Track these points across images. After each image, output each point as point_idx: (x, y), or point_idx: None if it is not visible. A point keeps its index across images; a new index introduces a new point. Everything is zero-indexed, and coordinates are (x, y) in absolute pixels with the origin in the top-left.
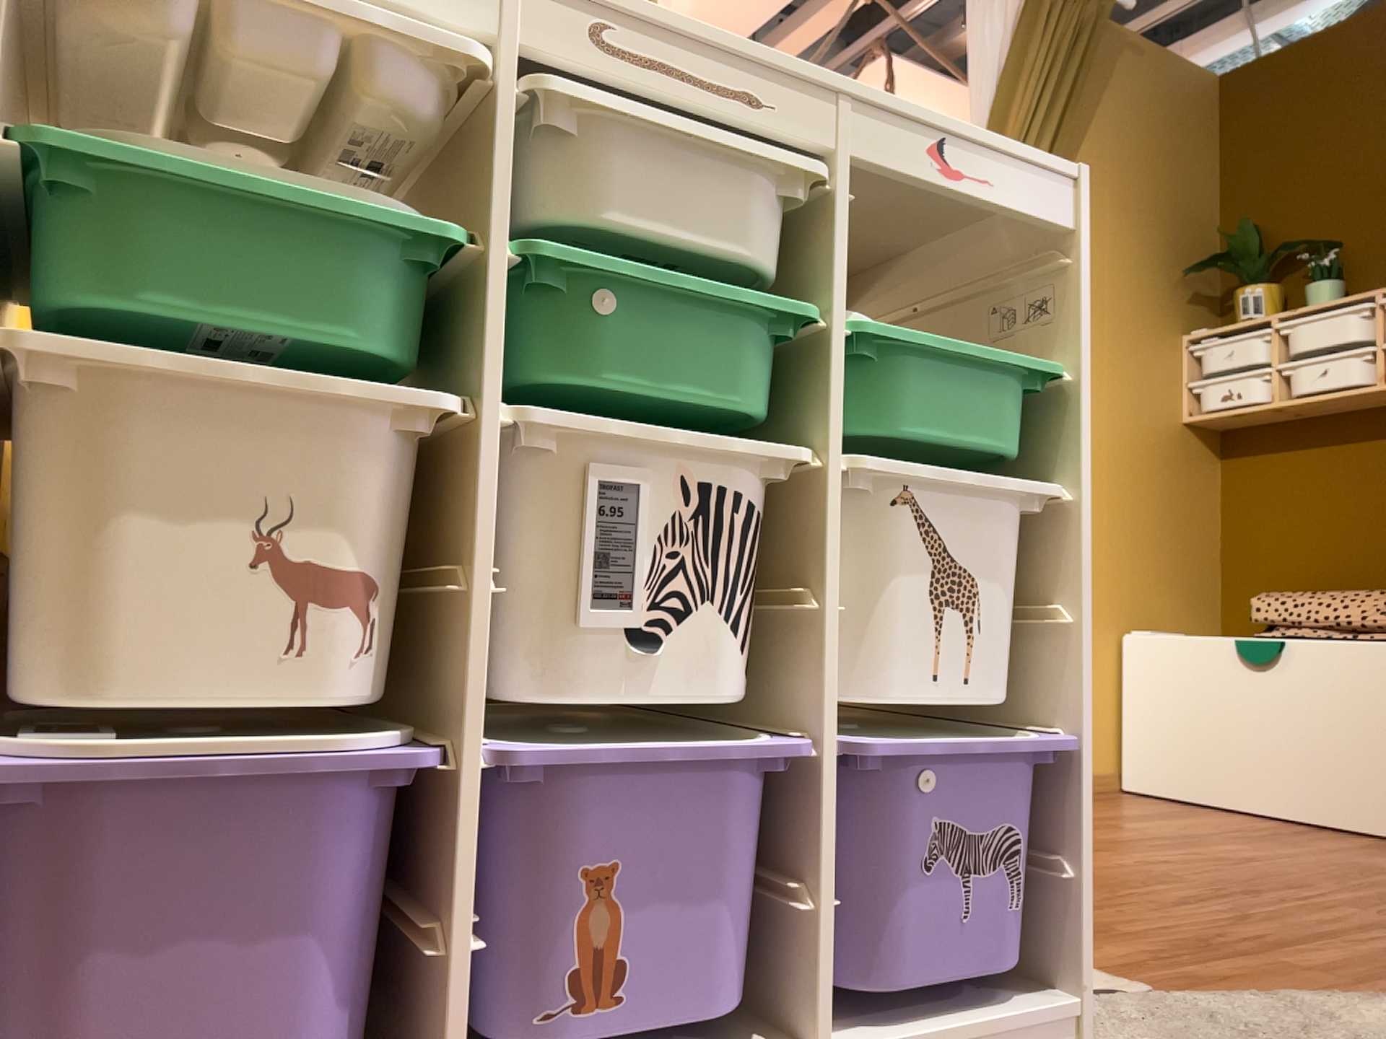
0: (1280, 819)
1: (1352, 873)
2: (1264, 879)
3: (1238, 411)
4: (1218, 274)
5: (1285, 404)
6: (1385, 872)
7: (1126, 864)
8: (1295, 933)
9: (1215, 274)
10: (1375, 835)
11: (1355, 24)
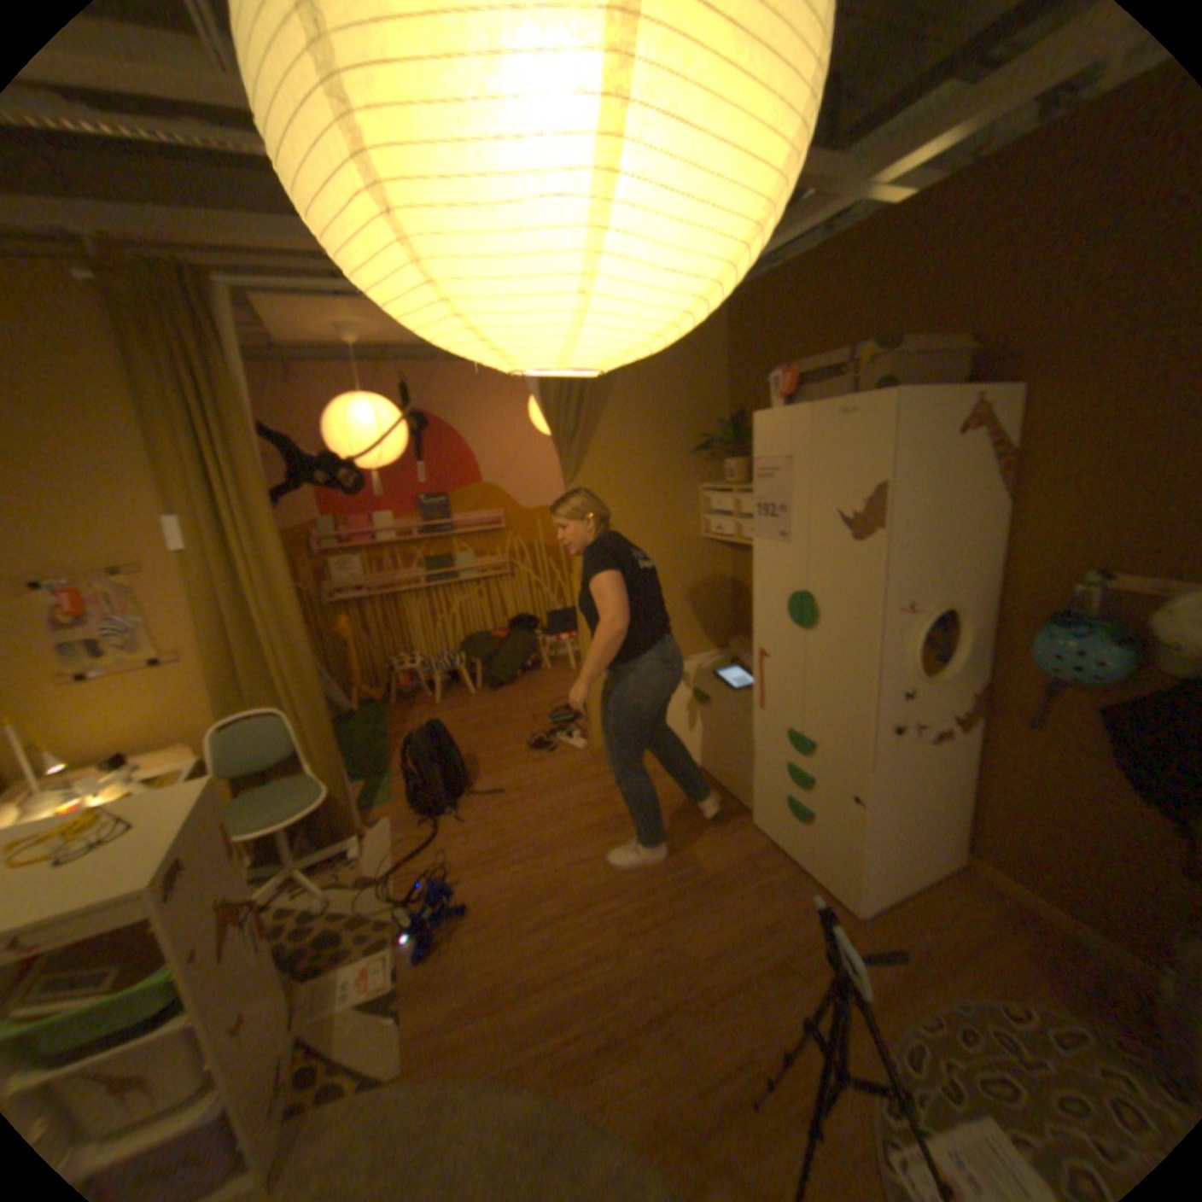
0: (713, 781)
1: (667, 879)
2: (609, 895)
3: (725, 540)
4: (717, 449)
5: (743, 543)
6: (689, 873)
7: (554, 881)
8: (546, 988)
9: (716, 449)
10: (741, 807)
11: (796, 261)
